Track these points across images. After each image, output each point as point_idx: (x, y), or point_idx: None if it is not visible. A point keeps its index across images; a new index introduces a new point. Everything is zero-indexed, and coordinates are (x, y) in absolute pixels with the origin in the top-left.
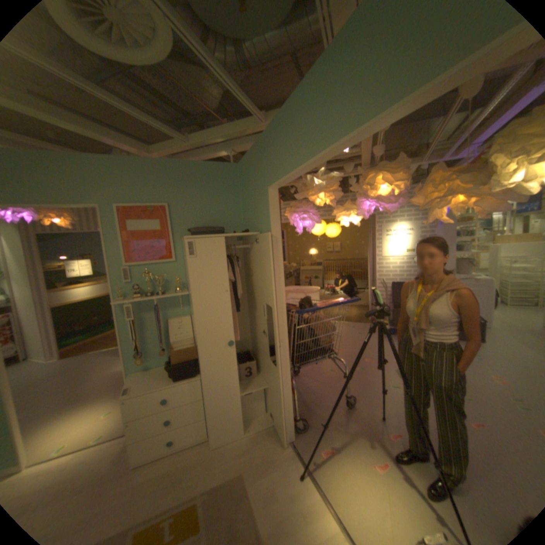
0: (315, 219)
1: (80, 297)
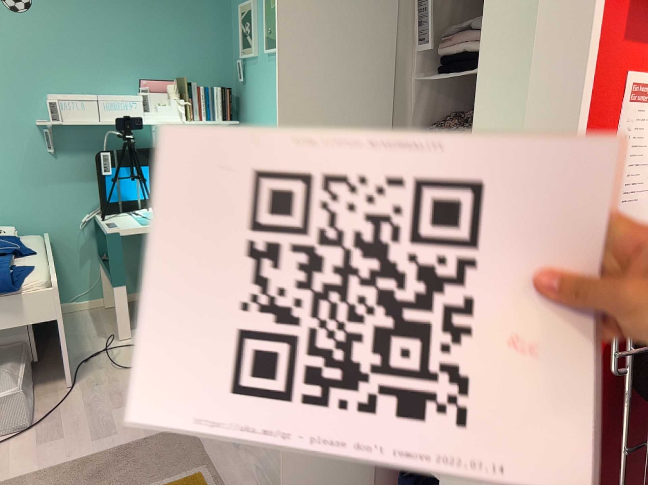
0: None
1: None
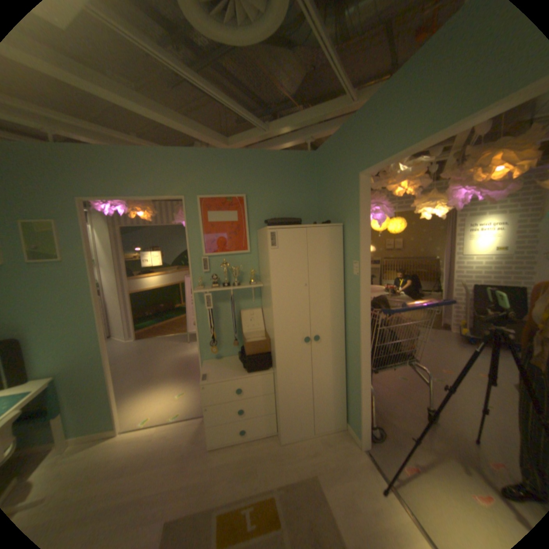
0: (385, 212)
1: (151, 285)
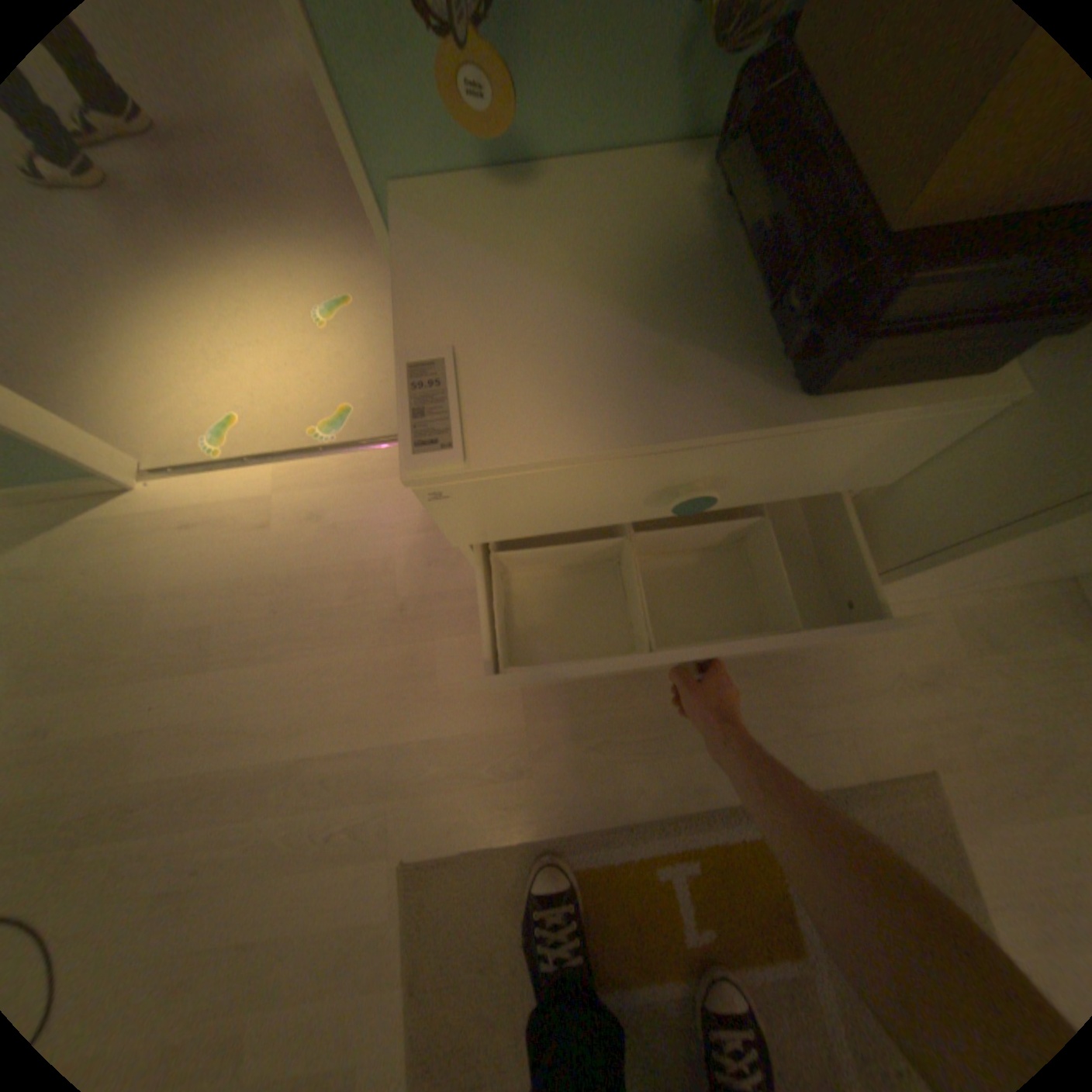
0: None
1: None
